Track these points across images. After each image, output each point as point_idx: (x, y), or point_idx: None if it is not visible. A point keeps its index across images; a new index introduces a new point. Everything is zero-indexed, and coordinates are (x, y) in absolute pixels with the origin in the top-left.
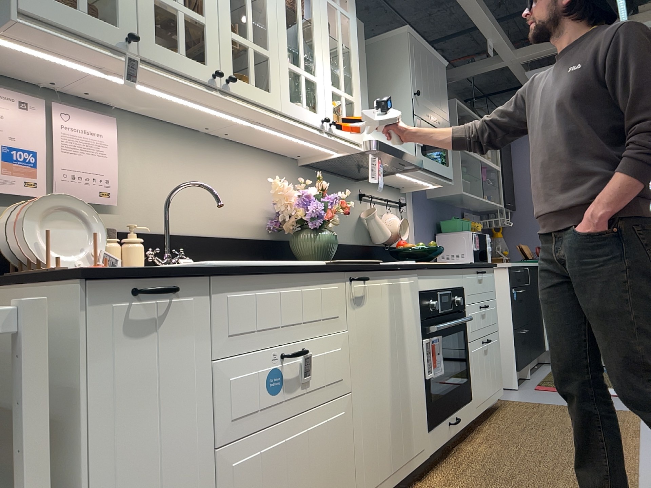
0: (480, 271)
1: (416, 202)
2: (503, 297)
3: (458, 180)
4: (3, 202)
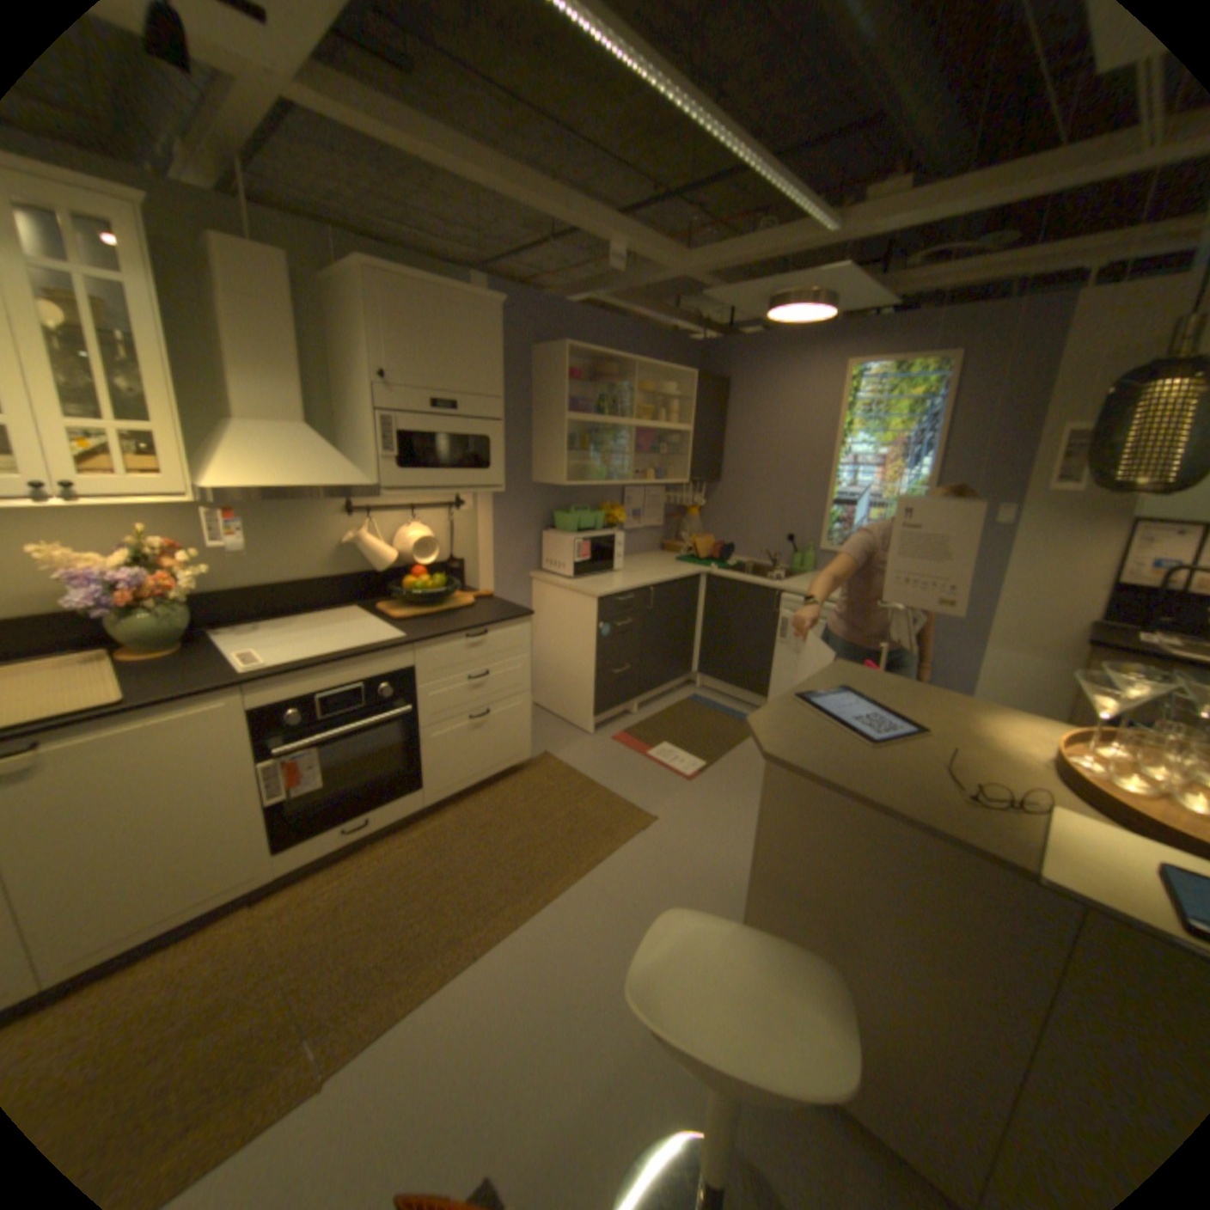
0: (475, 633)
1: (498, 493)
2: (590, 631)
3: (569, 463)
4: None
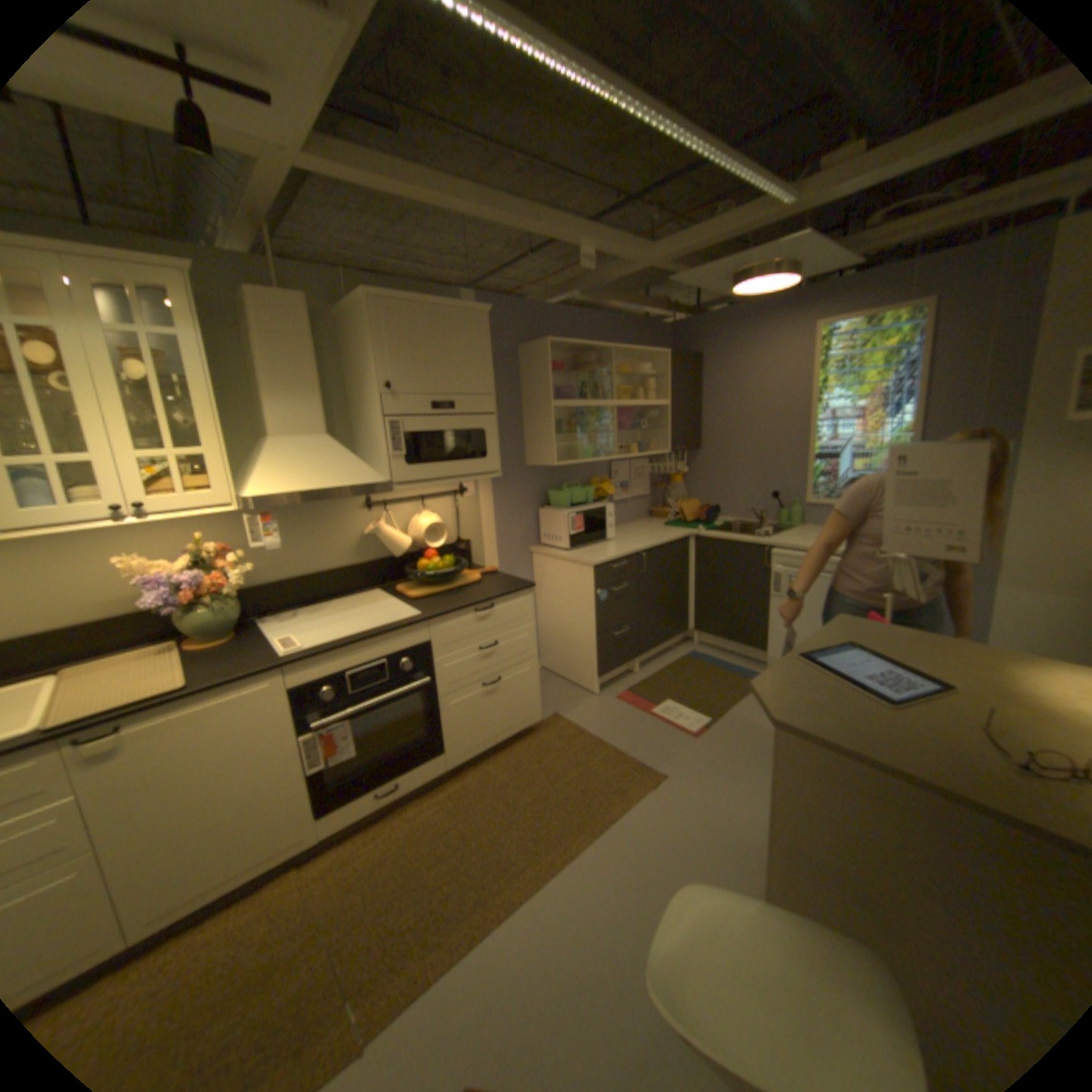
0: (483, 607)
1: (496, 479)
2: (588, 598)
3: (557, 446)
4: None
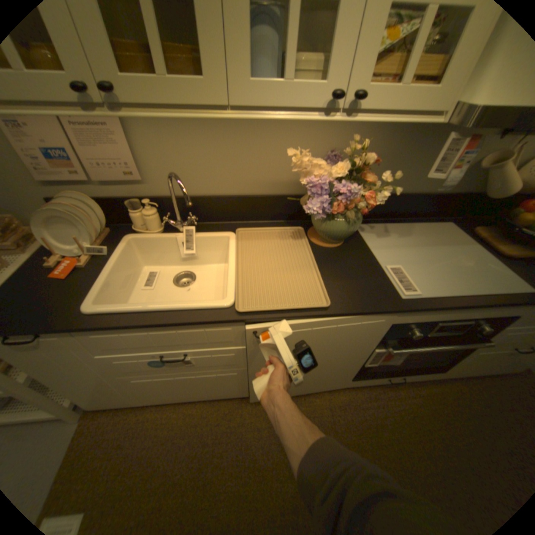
0: None
1: None
2: None
3: None
4: (67, 183)
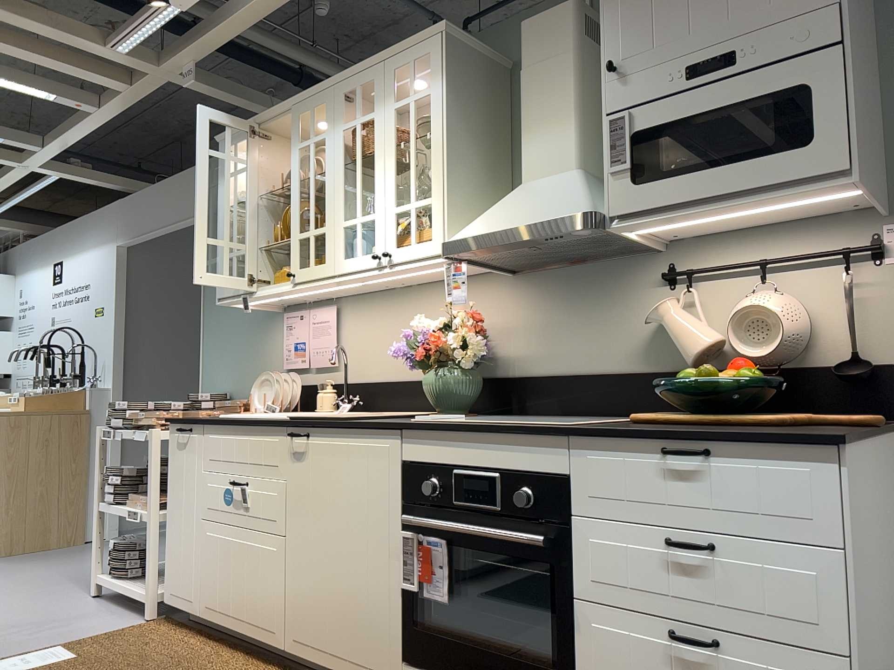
0: (679, 448)
1: None
2: None
3: None
4: (298, 372)
